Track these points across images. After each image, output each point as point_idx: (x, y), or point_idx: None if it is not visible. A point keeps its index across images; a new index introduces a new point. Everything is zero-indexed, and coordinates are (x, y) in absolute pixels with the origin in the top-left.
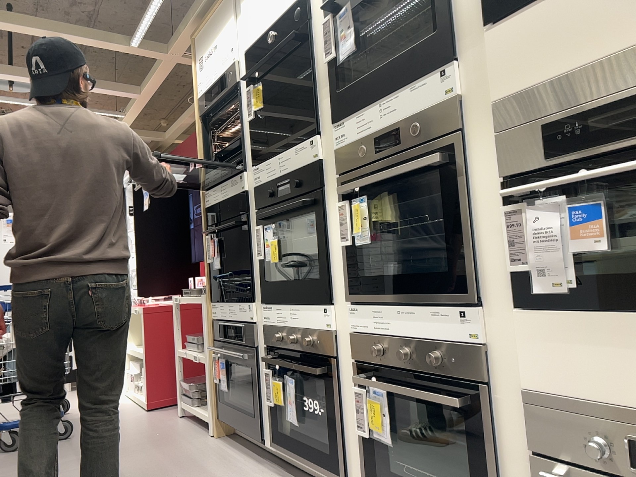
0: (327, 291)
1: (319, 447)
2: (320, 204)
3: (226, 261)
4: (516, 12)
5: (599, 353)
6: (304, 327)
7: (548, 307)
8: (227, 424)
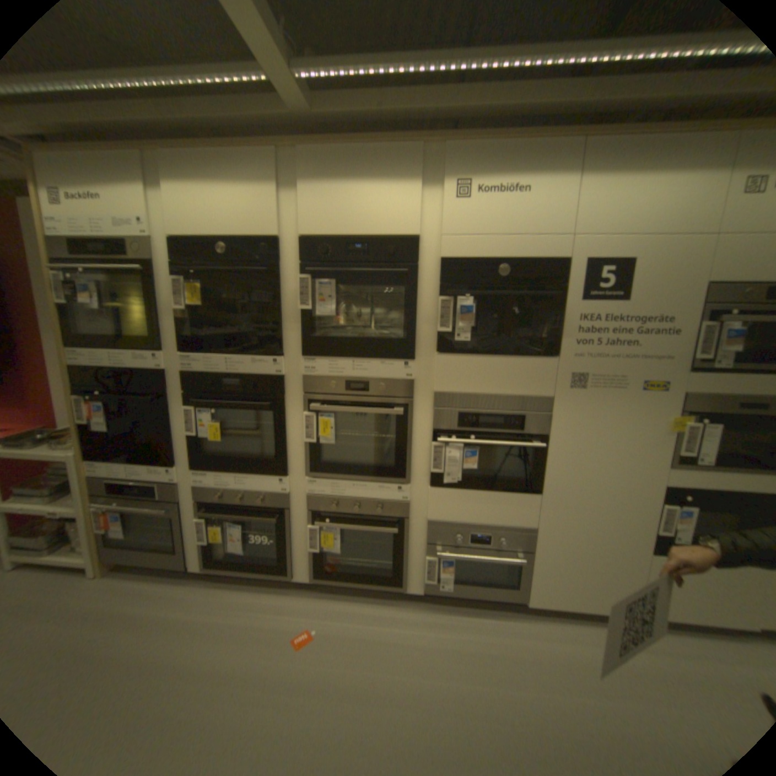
0: (284, 469)
1: (252, 561)
2: (282, 410)
3: (110, 424)
4: (454, 354)
5: (463, 507)
6: (253, 491)
7: (445, 489)
8: (114, 564)
